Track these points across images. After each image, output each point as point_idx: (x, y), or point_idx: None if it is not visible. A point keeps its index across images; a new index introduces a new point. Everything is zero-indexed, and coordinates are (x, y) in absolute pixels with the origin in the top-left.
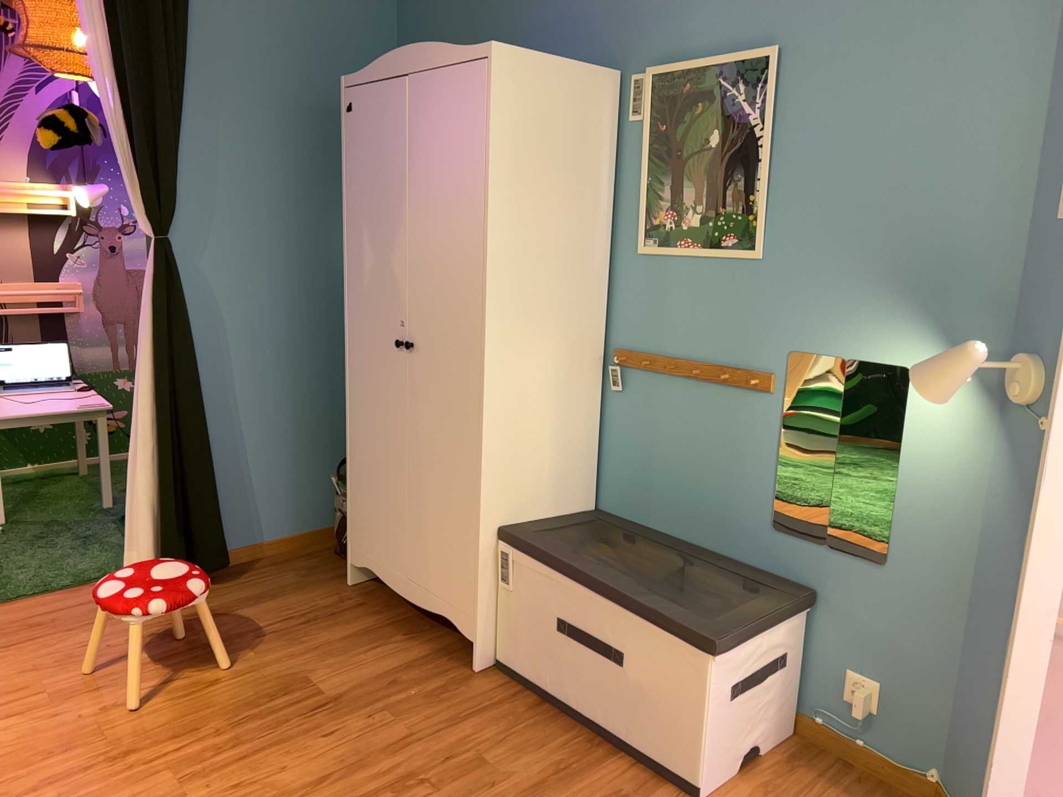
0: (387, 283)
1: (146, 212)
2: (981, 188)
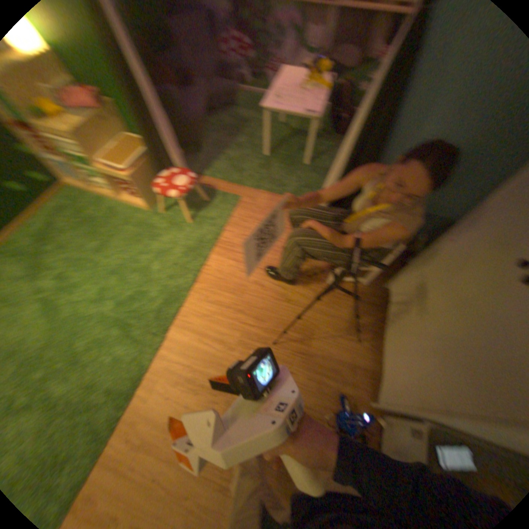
0: None
1: None
2: None
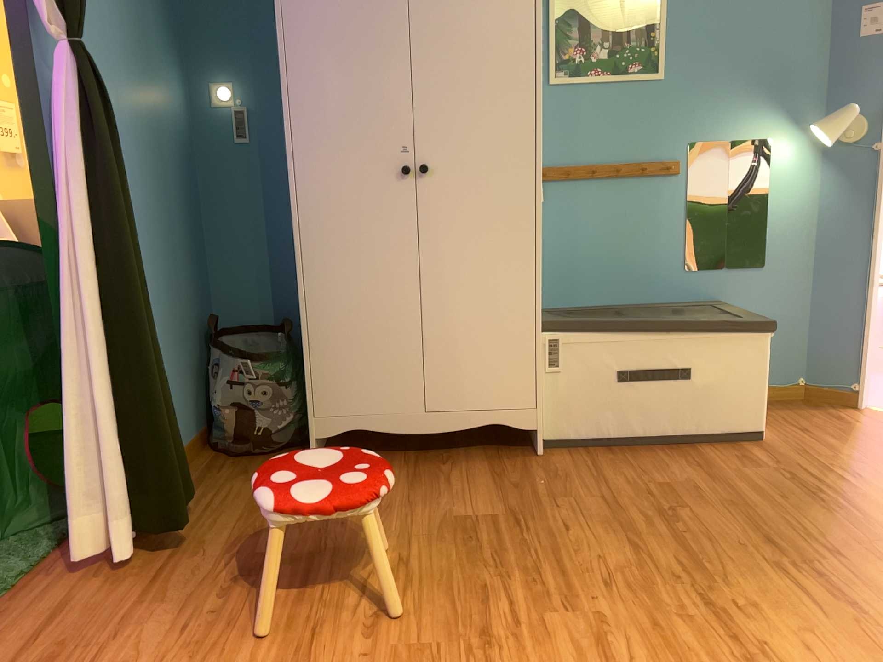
0: (373, 110)
1: (53, 5)
2: (805, 24)
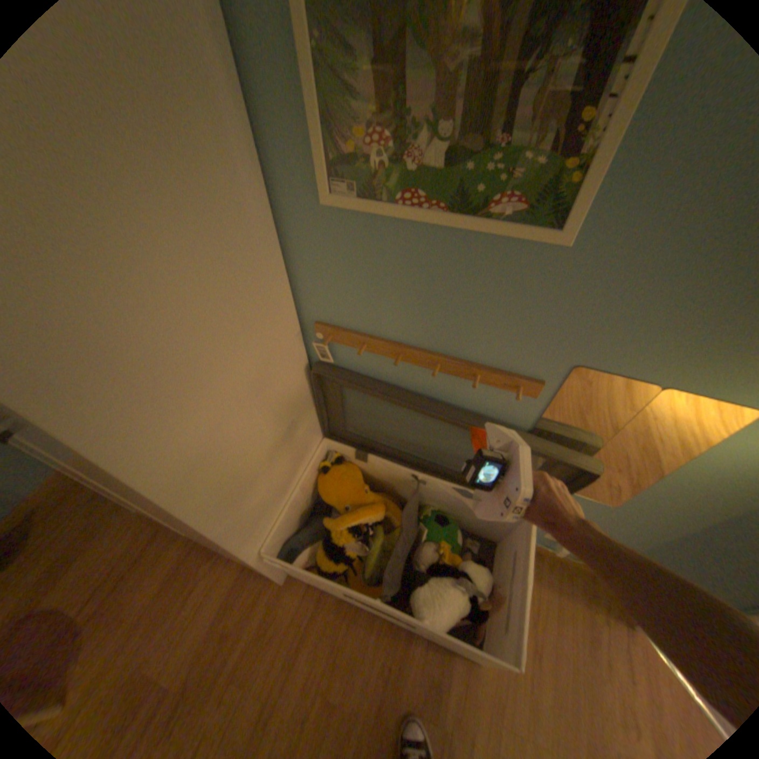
0: None
1: None
2: None
